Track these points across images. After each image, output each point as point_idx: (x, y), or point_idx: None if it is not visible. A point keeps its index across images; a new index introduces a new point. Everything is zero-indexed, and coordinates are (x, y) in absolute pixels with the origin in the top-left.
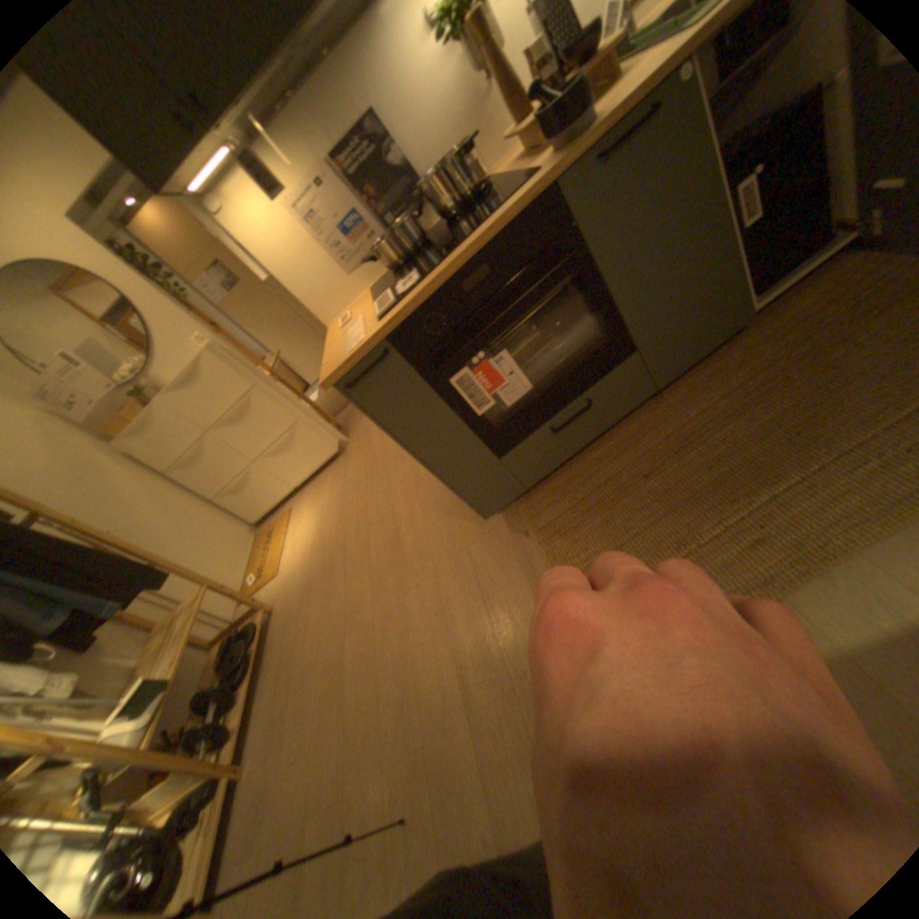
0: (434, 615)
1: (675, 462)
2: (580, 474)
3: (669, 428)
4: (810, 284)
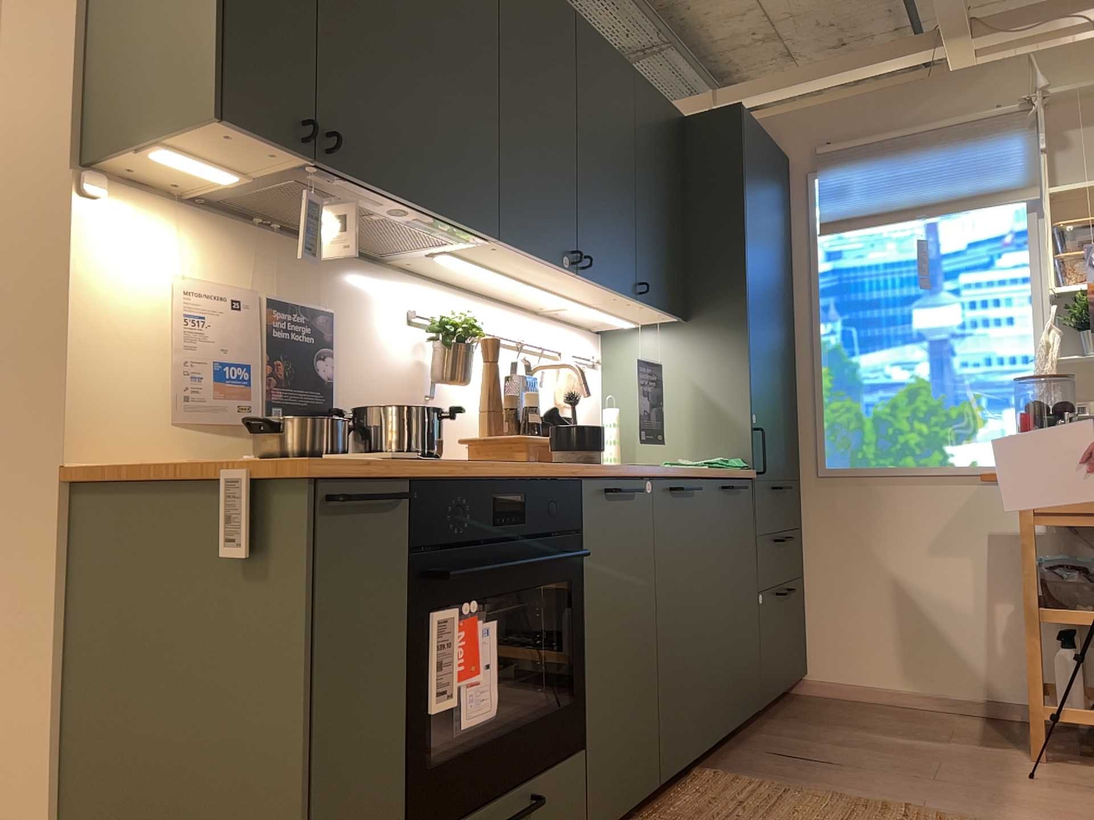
0: None
1: None
2: None
3: None
4: (679, 787)
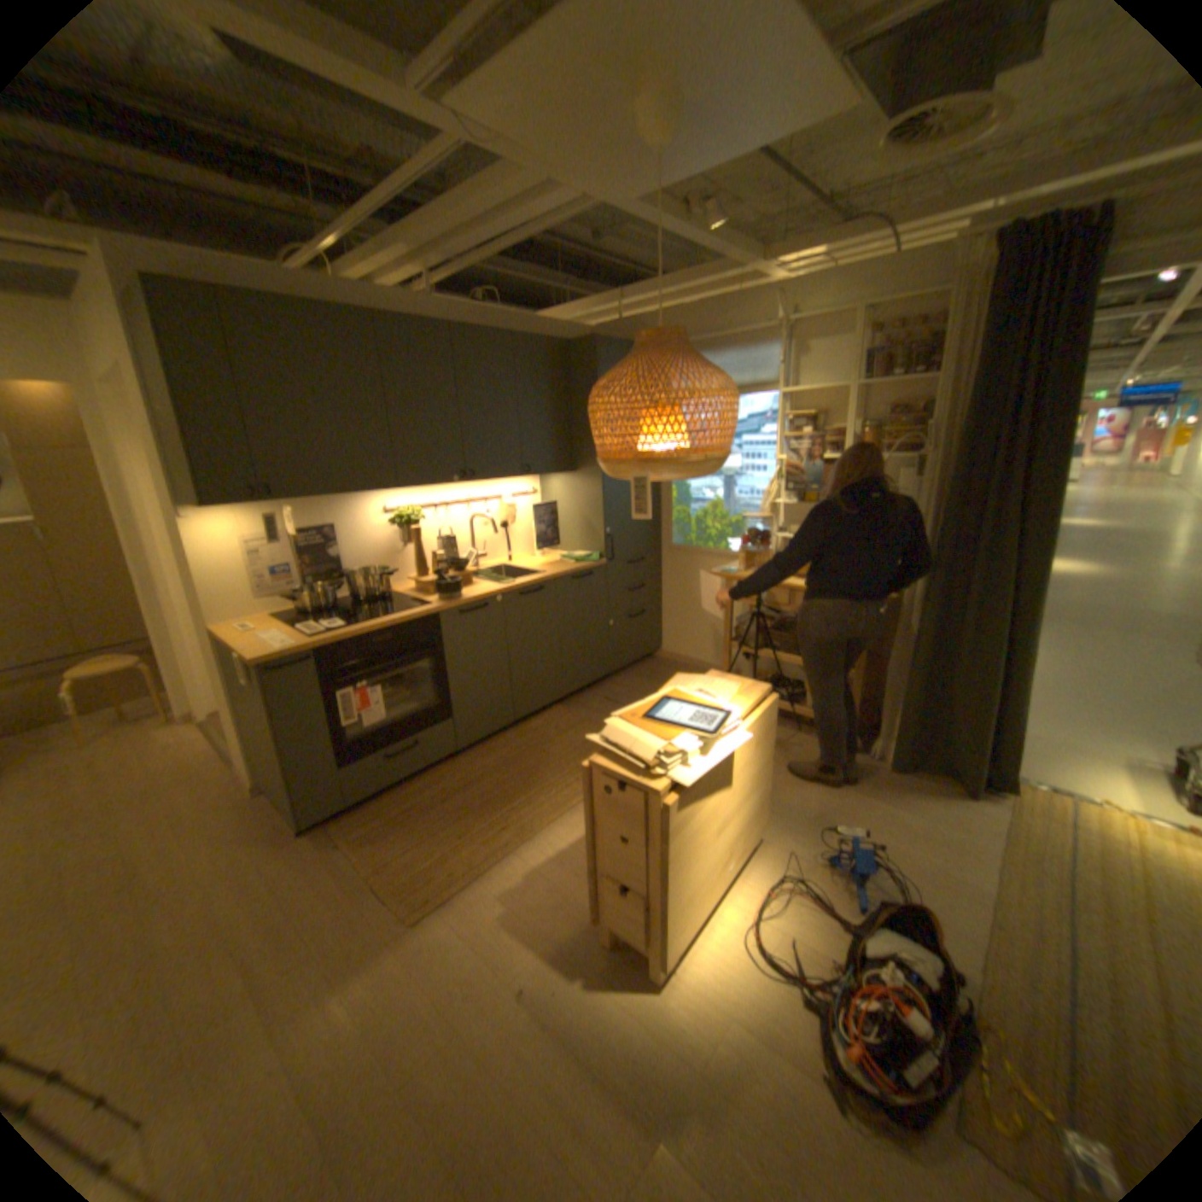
0: (204, 936)
1: (461, 796)
2: (391, 806)
3: (460, 778)
4: (539, 716)
